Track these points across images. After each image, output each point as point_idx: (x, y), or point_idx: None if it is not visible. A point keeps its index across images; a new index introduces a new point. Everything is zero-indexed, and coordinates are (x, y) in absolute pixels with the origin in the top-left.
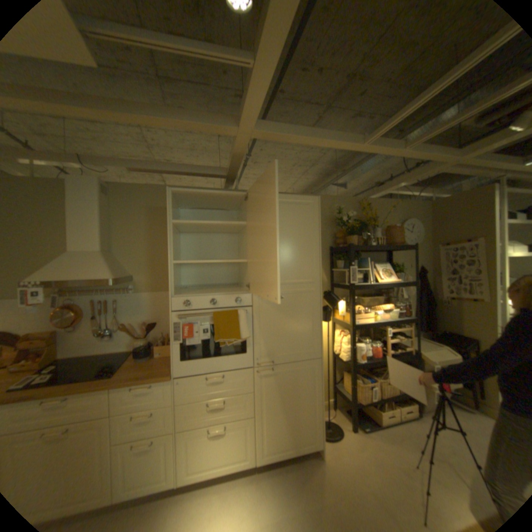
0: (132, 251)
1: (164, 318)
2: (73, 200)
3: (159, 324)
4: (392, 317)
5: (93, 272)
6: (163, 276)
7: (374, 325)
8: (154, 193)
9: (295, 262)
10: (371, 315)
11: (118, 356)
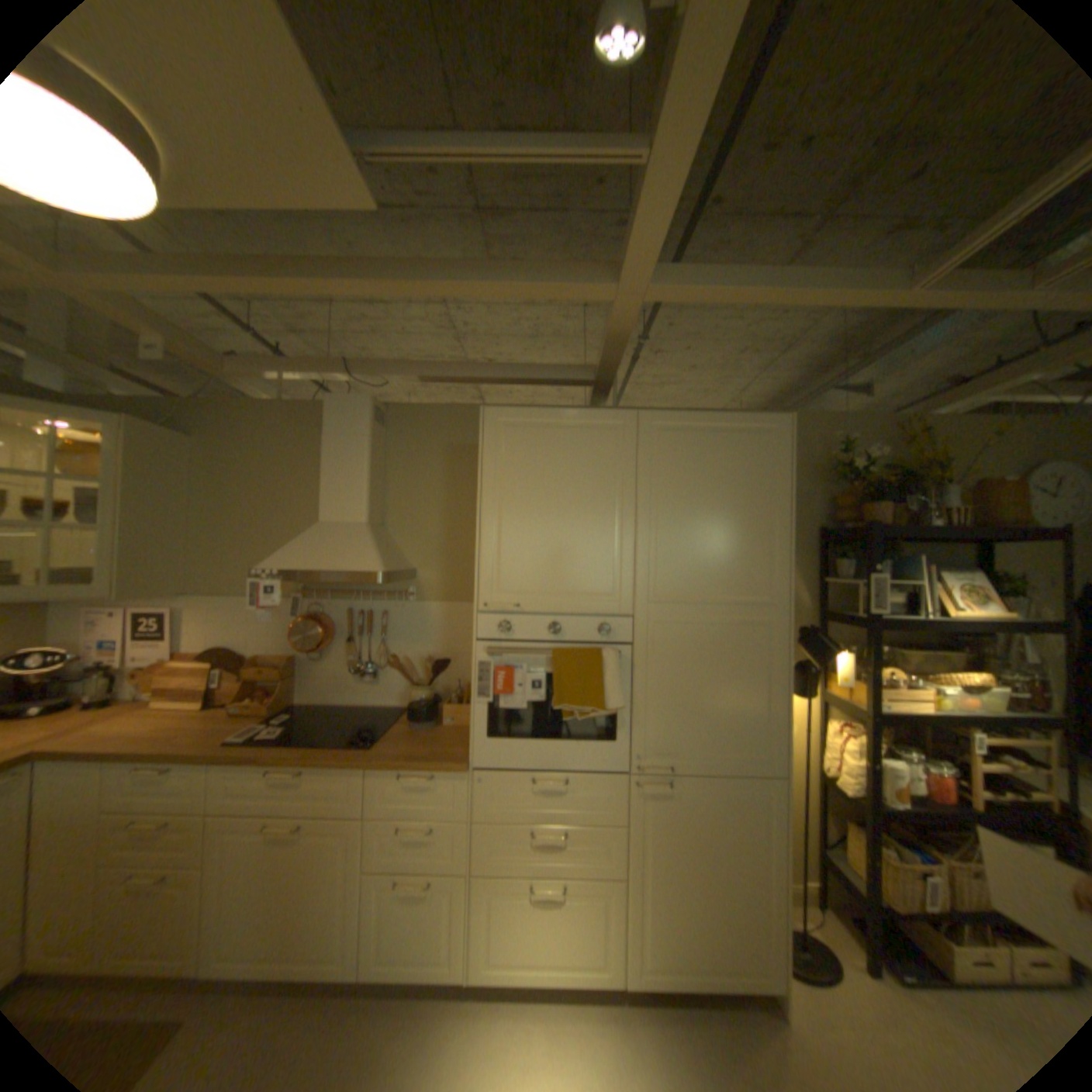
0: (418, 524)
1: (465, 652)
2: (333, 435)
3: (456, 662)
4: (989, 707)
5: (354, 558)
6: (467, 573)
7: (935, 720)
8: (461, 419)
9: (732, 558)
10: (926, 694)
11: (385, 713)
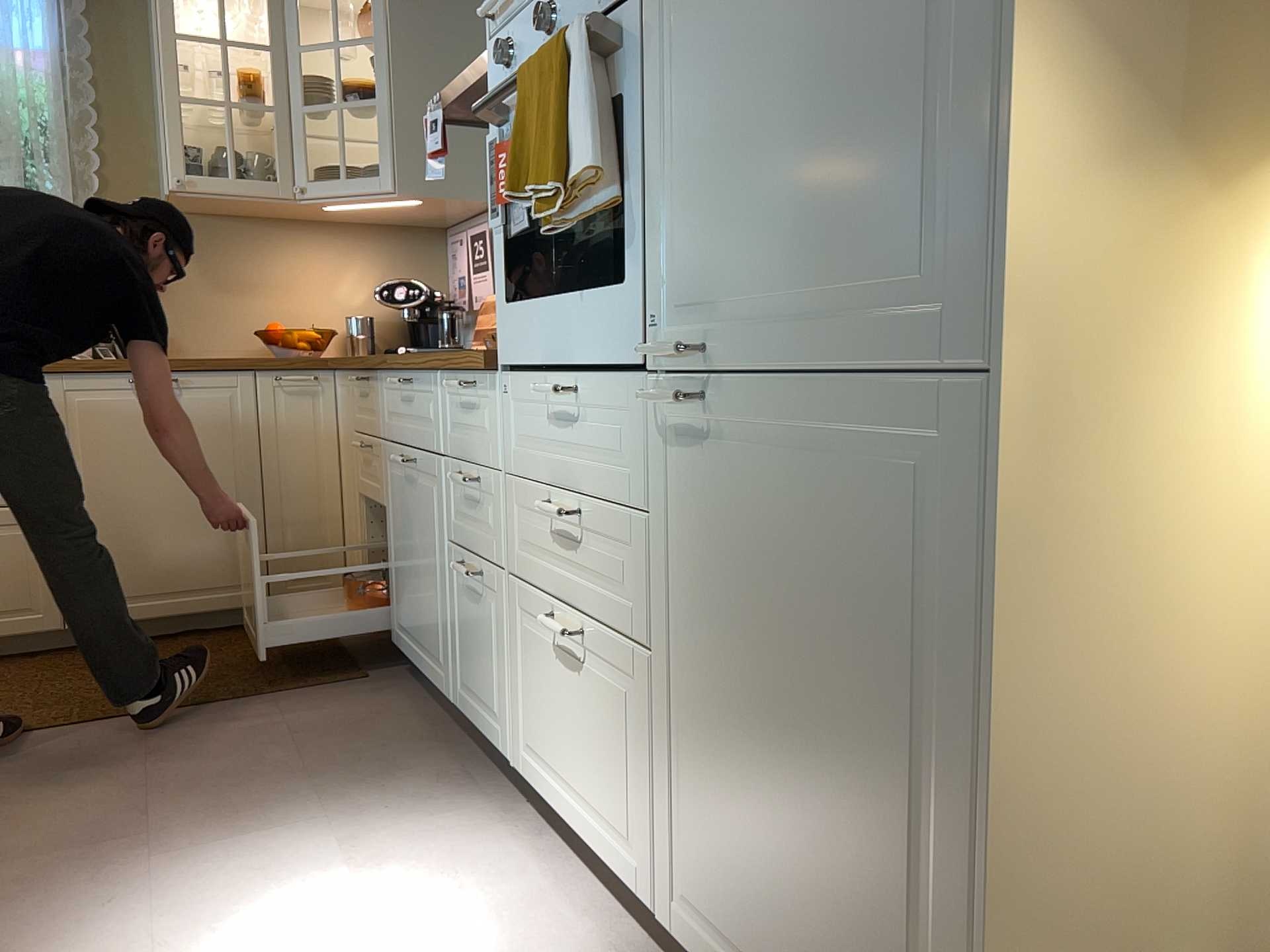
0: None
1: None
2: None
3: None
4: None
5: None
6: None
7: None
8: None
9: None
10: None
11: None
